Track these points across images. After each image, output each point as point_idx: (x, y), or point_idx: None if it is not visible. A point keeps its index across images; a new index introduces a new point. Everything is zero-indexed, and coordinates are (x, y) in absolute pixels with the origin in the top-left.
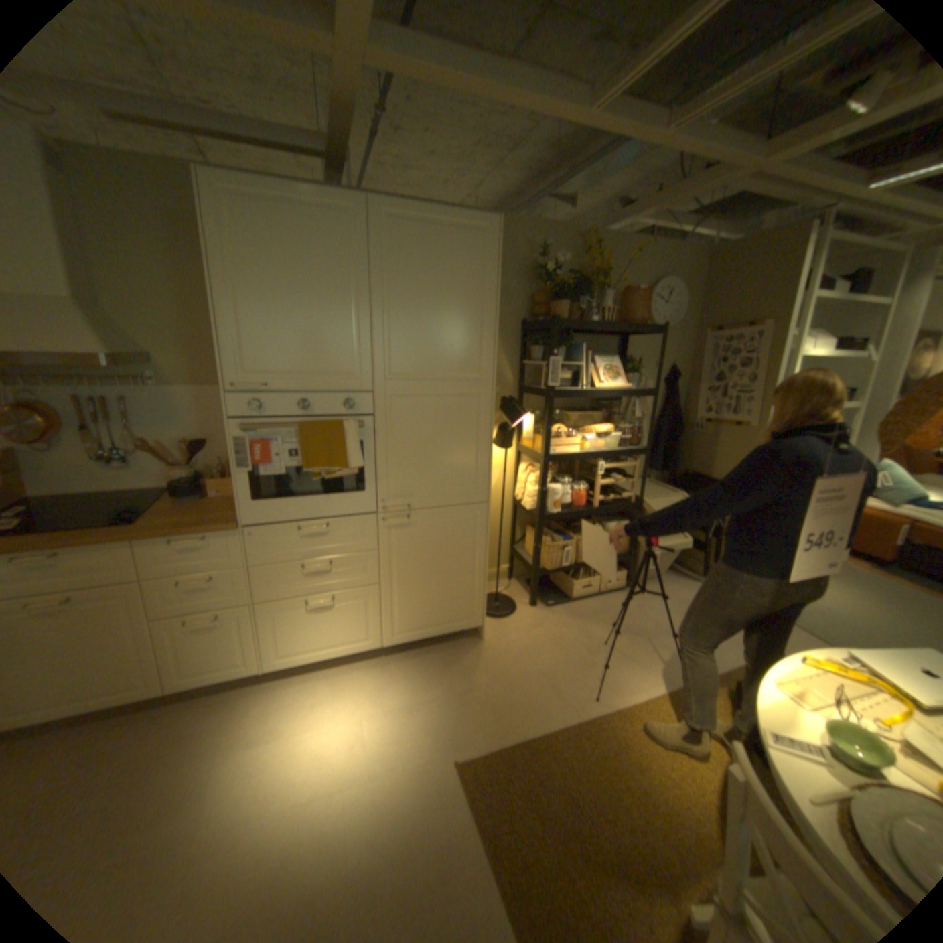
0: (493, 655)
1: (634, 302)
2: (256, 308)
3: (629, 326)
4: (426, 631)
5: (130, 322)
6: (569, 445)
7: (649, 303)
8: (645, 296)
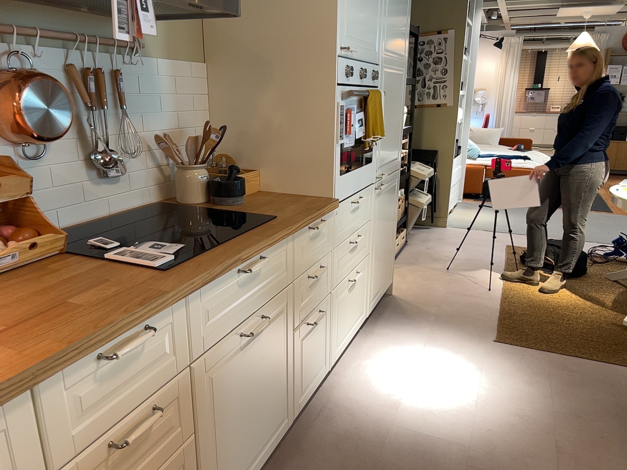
0: (412, 297)
1: None
2: None
3: None
4: (379, 293)
5: None
6: None
7: None
8: None
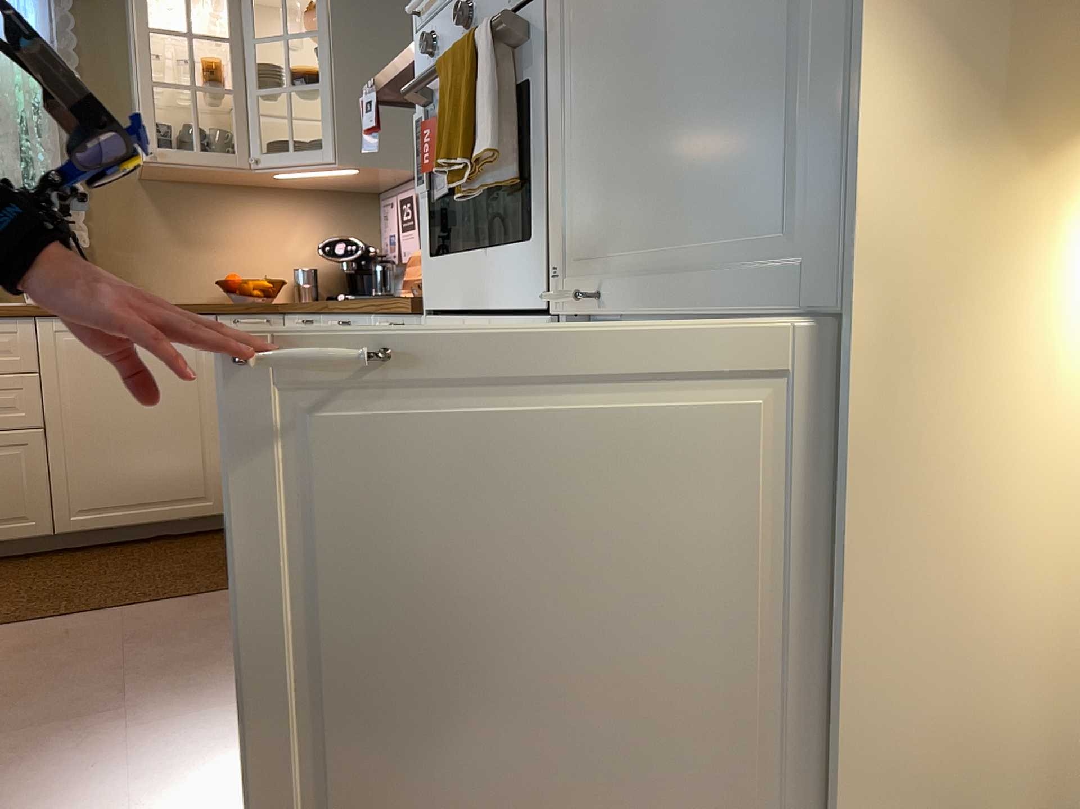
0: None
1: None
2: None
3: None
4: None
5: None
6: None
7: None
8: None
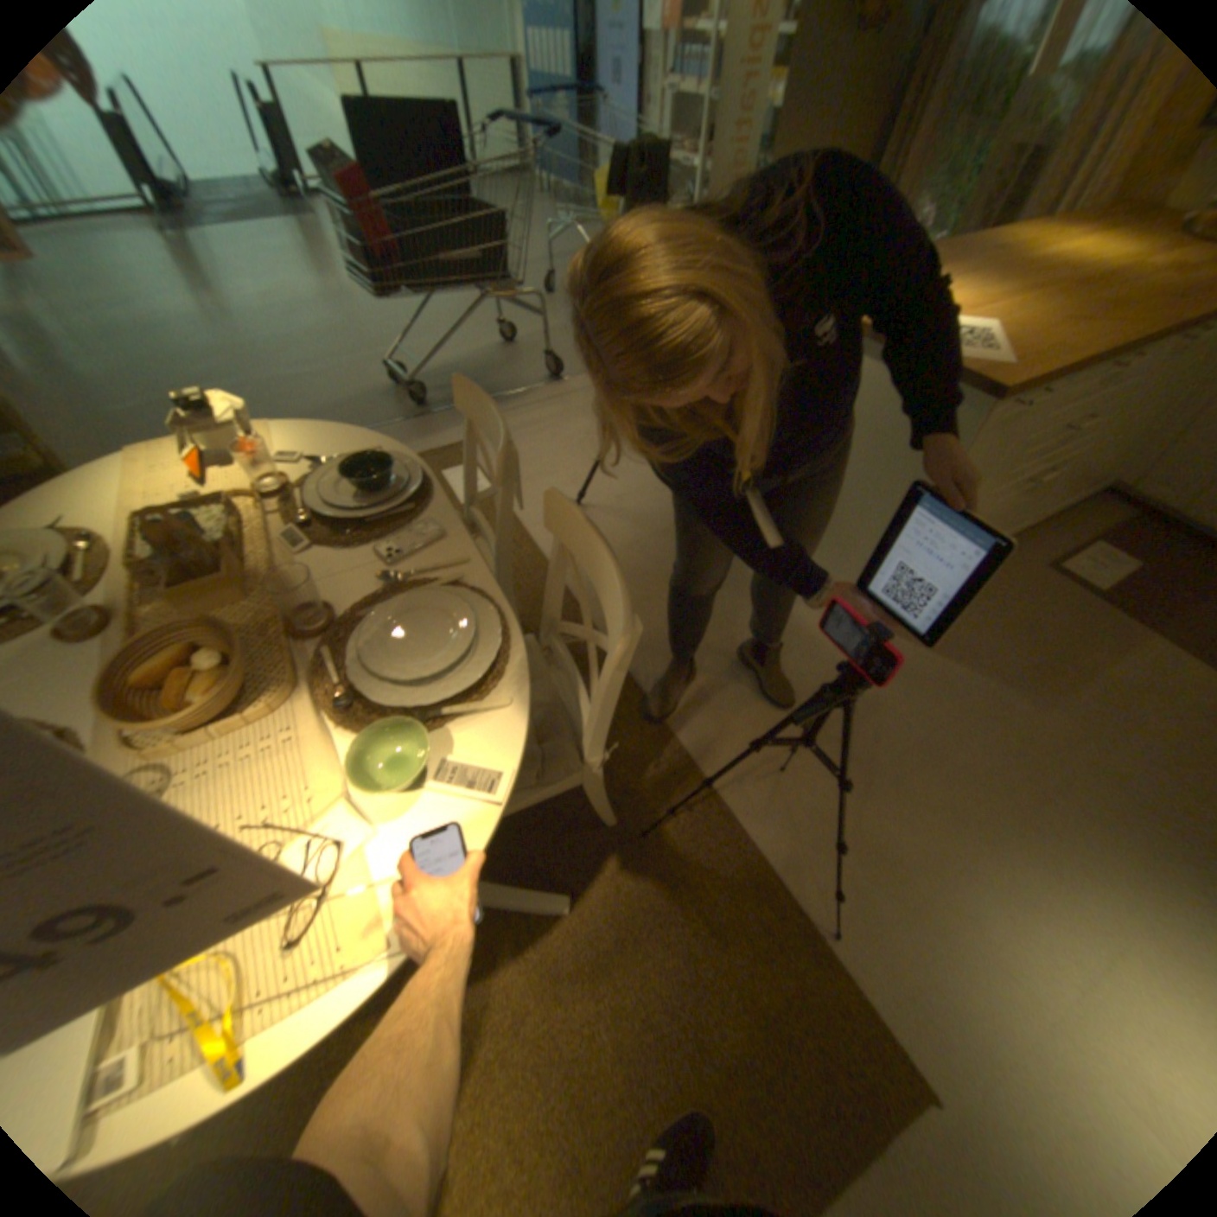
0: None
1: None
2: None
3: None
4: None
5: None
6: None
7: None
8: None
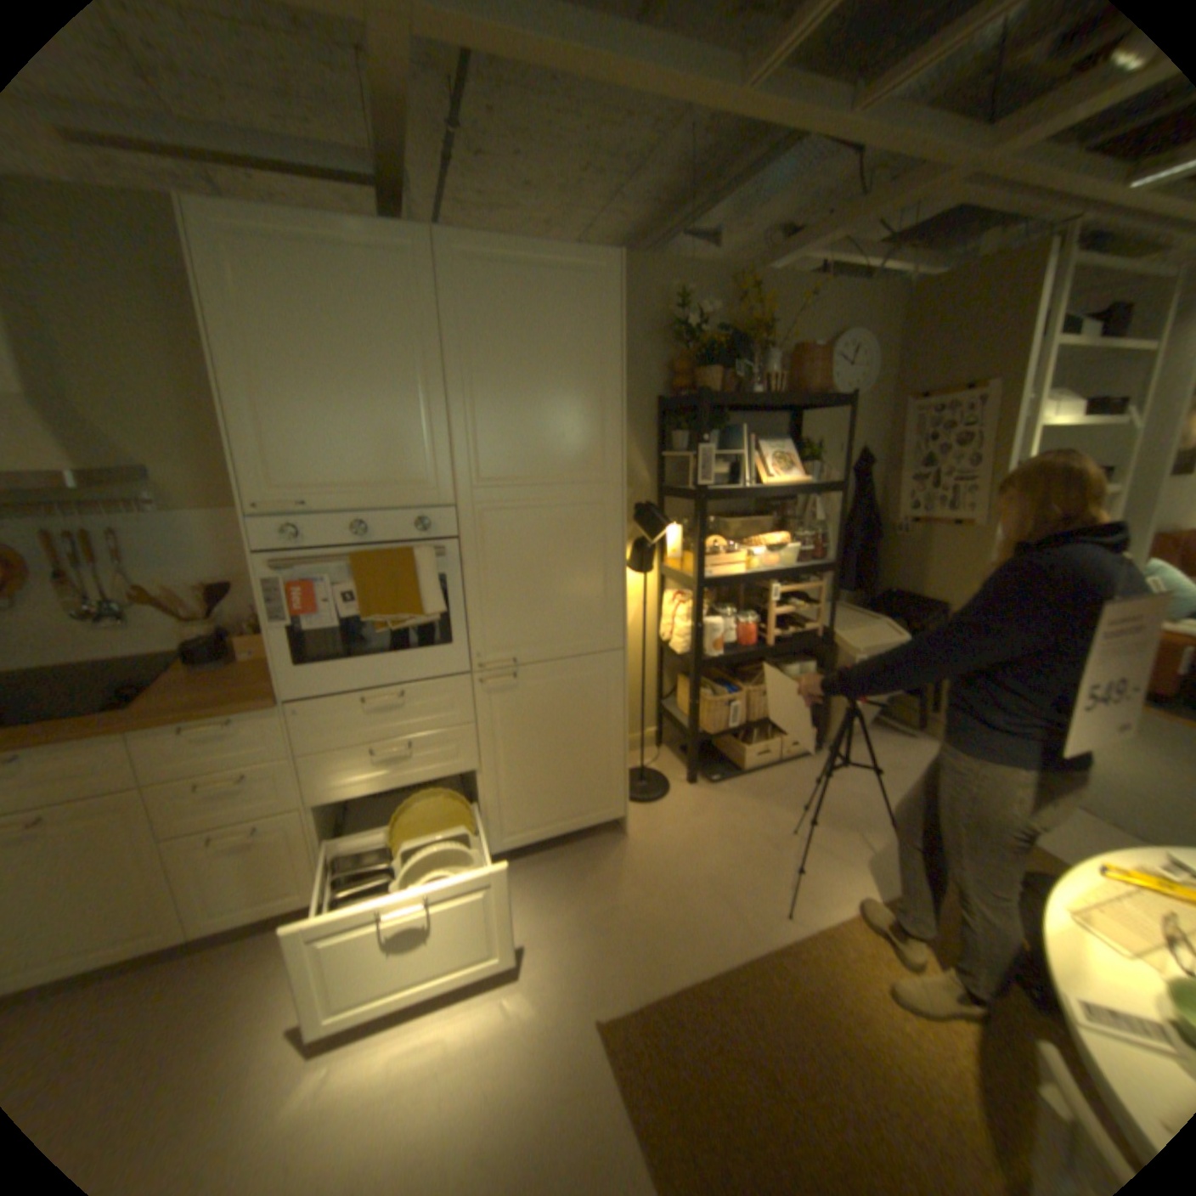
0: (643, 858)
1: (809, 365)
2: (283, 398)
3: (805, 398)
4: (549, 829)
5: (118, 428)
6: (731, 564)
7: (830, 365)
8: (823, 356)
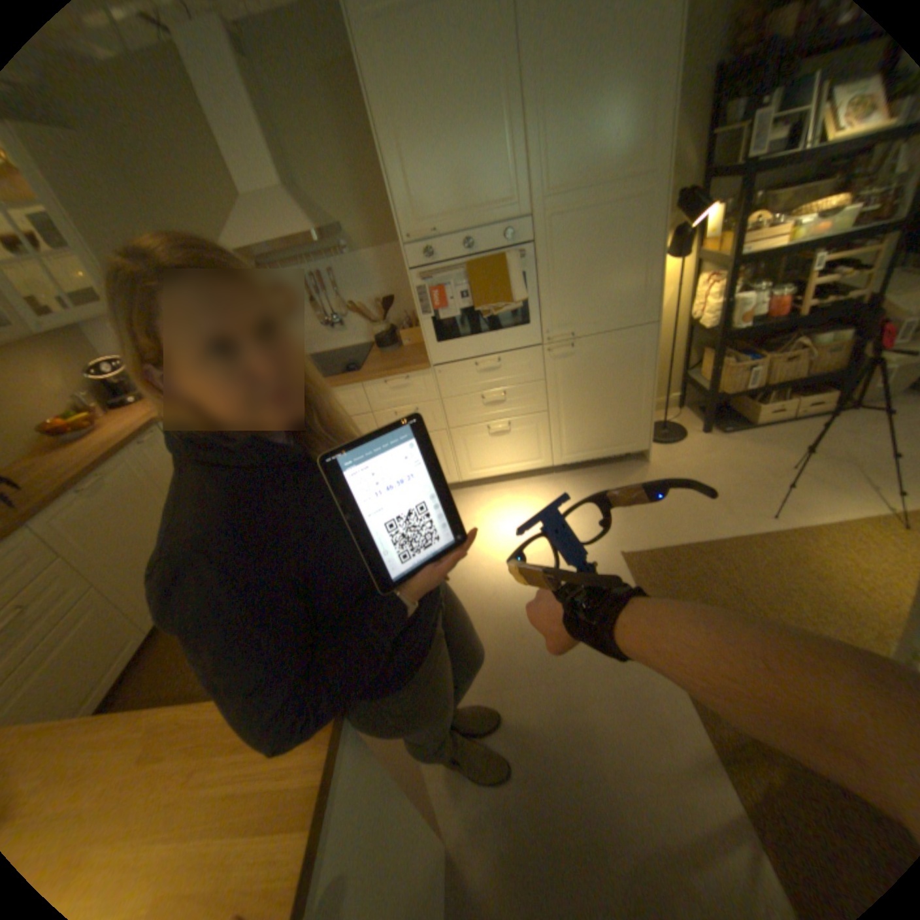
0: (659, 475)
1: None
2: (414, 149)
3: None
4: (591, 452)
5: (319, 198)
6: (772, 237)
7: None
8: None
